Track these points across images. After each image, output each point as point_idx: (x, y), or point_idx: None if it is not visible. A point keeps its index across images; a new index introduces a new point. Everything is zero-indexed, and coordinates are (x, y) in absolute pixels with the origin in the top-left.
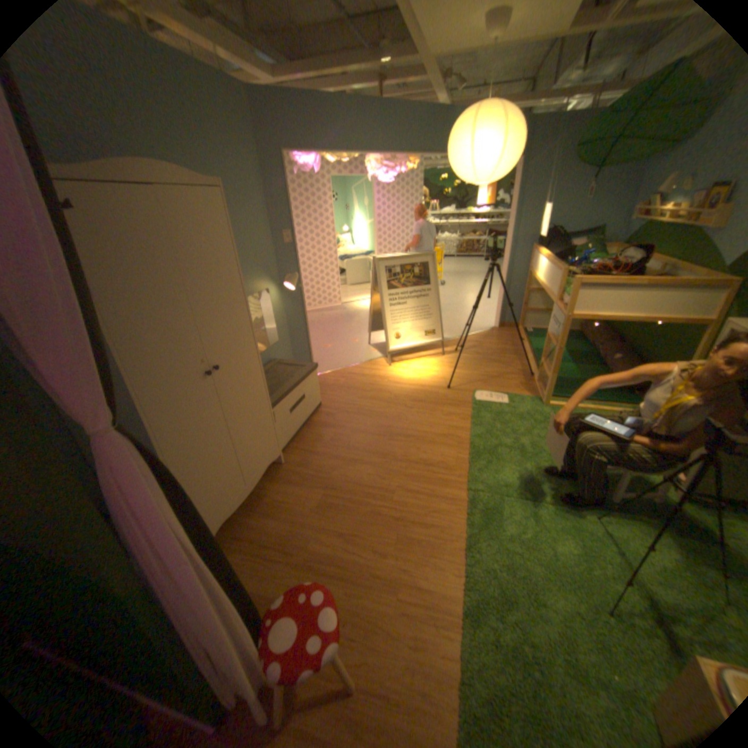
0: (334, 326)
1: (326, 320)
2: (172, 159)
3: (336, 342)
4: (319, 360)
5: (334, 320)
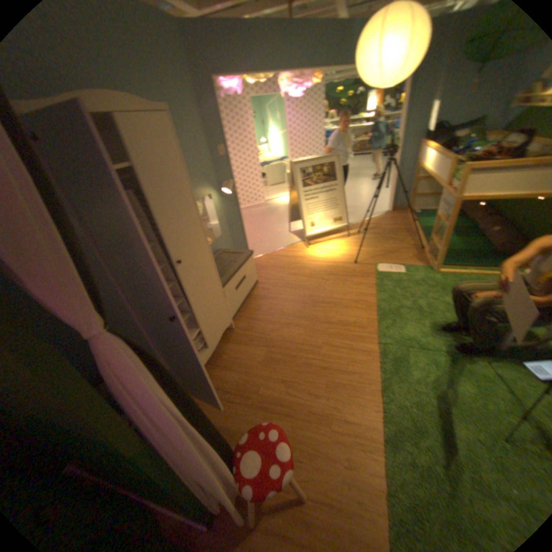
0: (261, 219)
1: (255, 215)
2: (126, 91)
3: (264, 231)
4: (253, 247)
5: (261, 215)
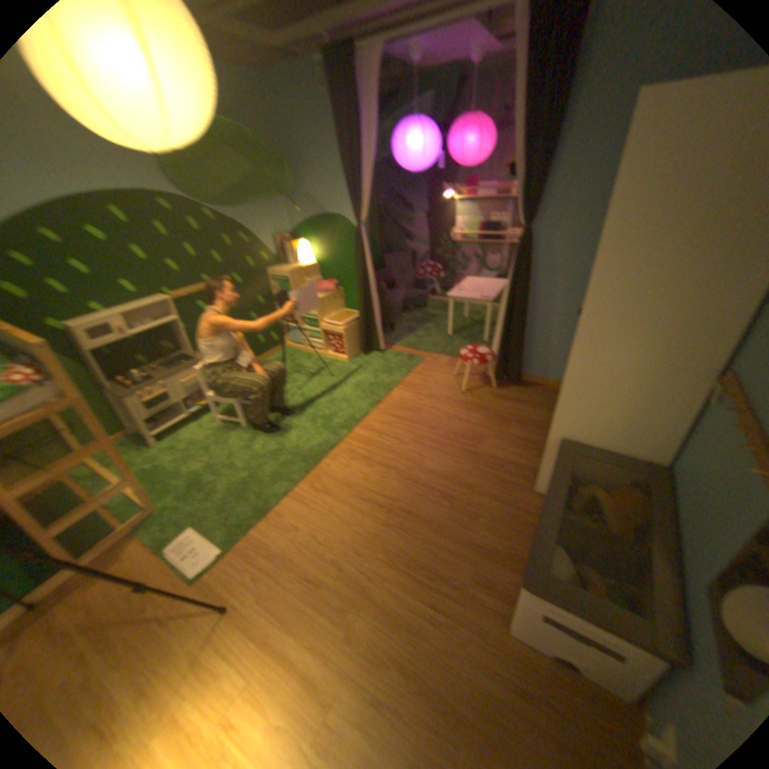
0: None
1: None
2: None
3: None
4: None
5: None
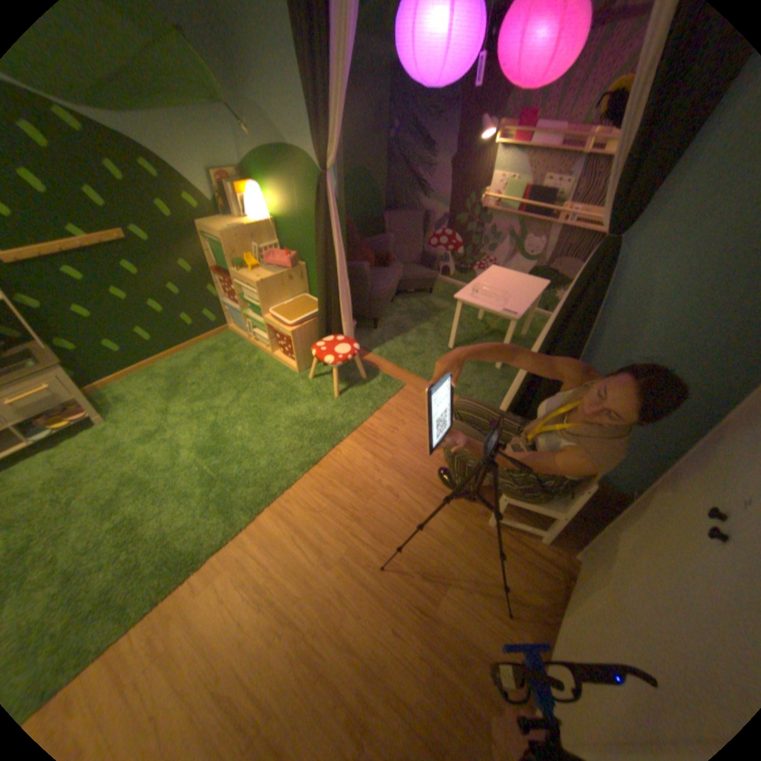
0: None
1: None
2: None
3: None
4: None
5: None
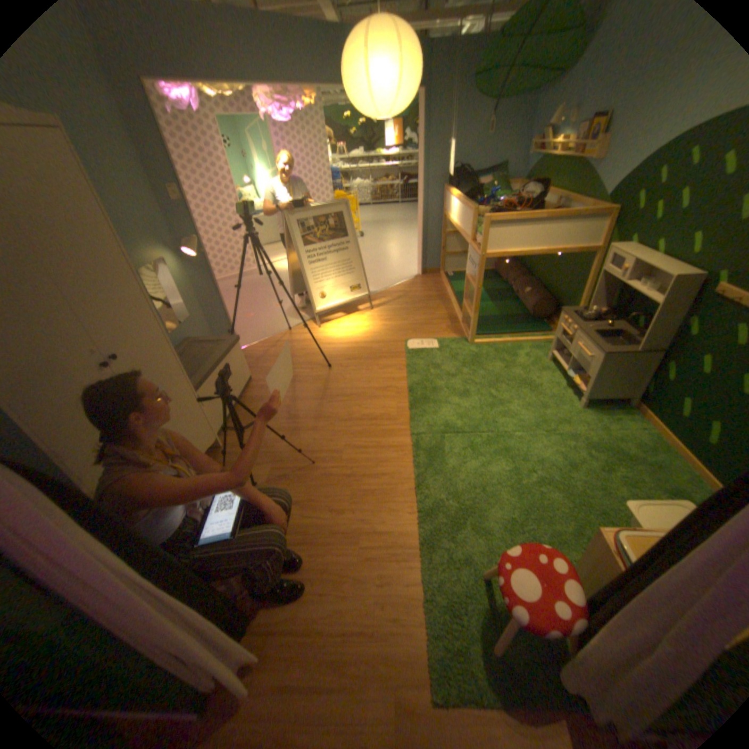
0: (252, 293)
1: (243, 288)
2: None
3: (259, 310)
4: (242, 333)
5: (252, 287)
